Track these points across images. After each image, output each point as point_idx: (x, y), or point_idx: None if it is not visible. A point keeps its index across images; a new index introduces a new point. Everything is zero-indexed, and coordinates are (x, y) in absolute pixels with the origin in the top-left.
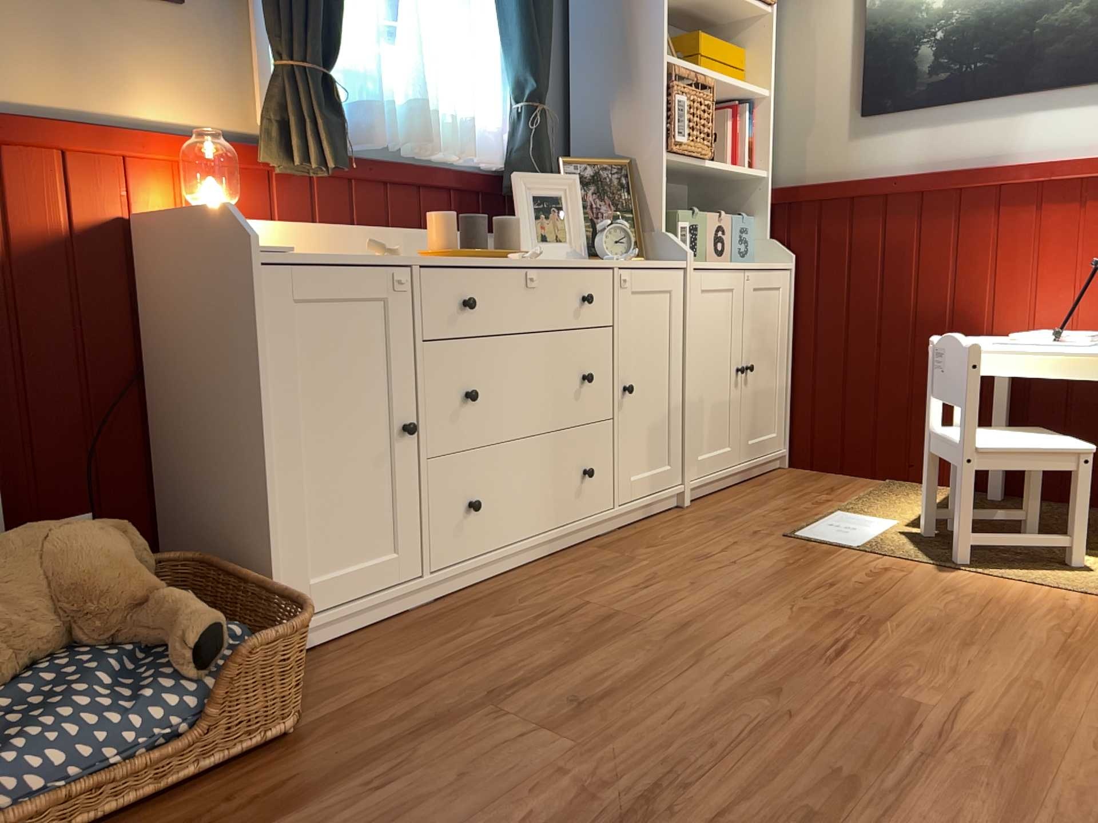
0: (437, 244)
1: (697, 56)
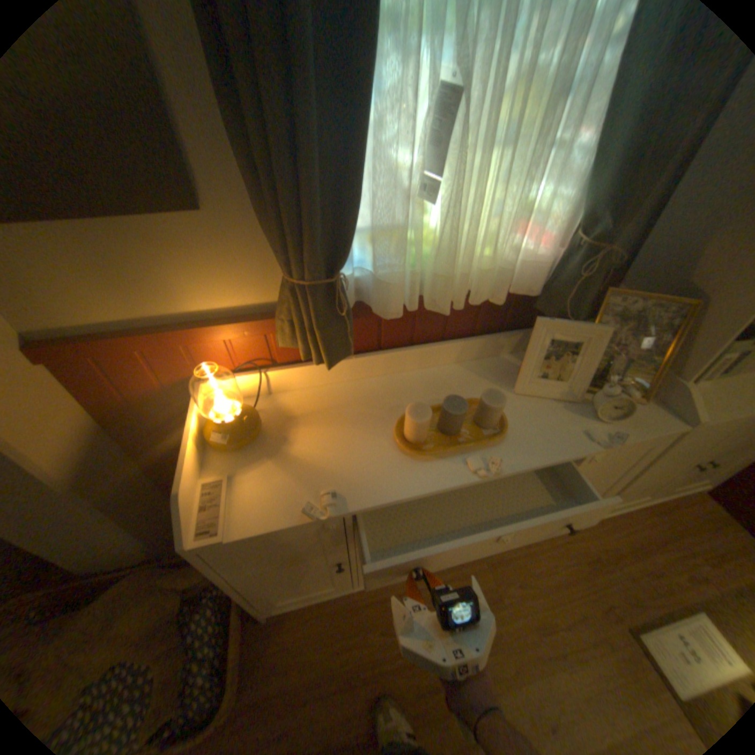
0: (410, 432)
1: None
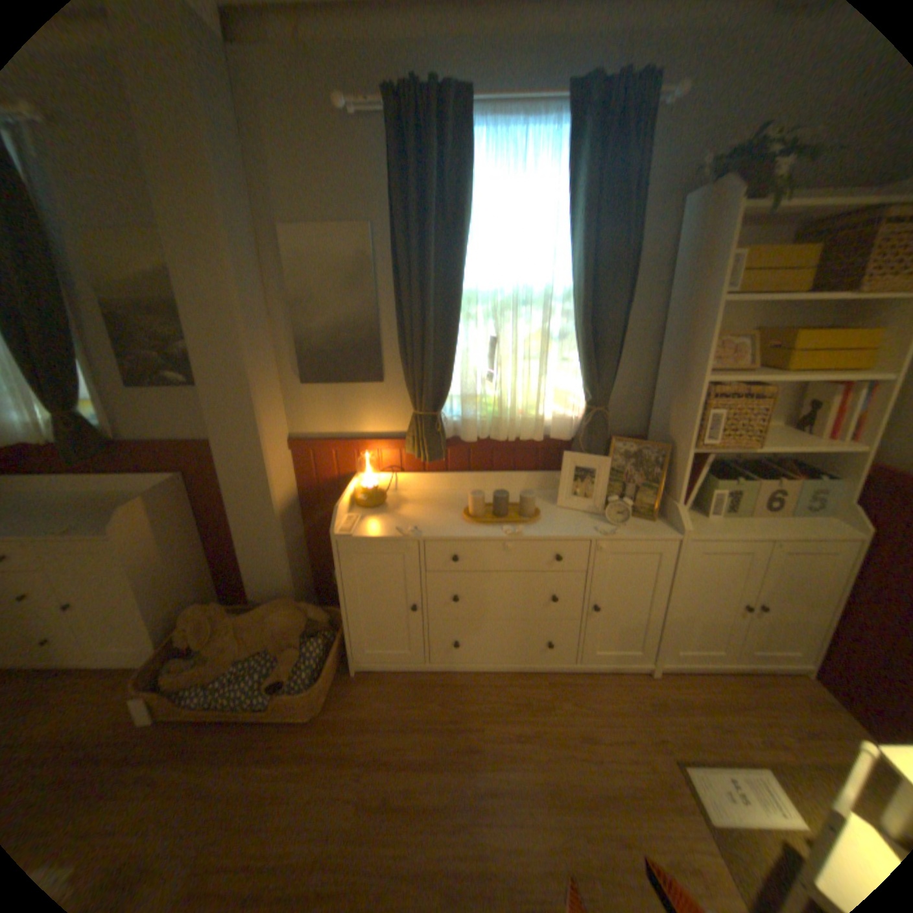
0: (471, 510)
1: (791, 351)
